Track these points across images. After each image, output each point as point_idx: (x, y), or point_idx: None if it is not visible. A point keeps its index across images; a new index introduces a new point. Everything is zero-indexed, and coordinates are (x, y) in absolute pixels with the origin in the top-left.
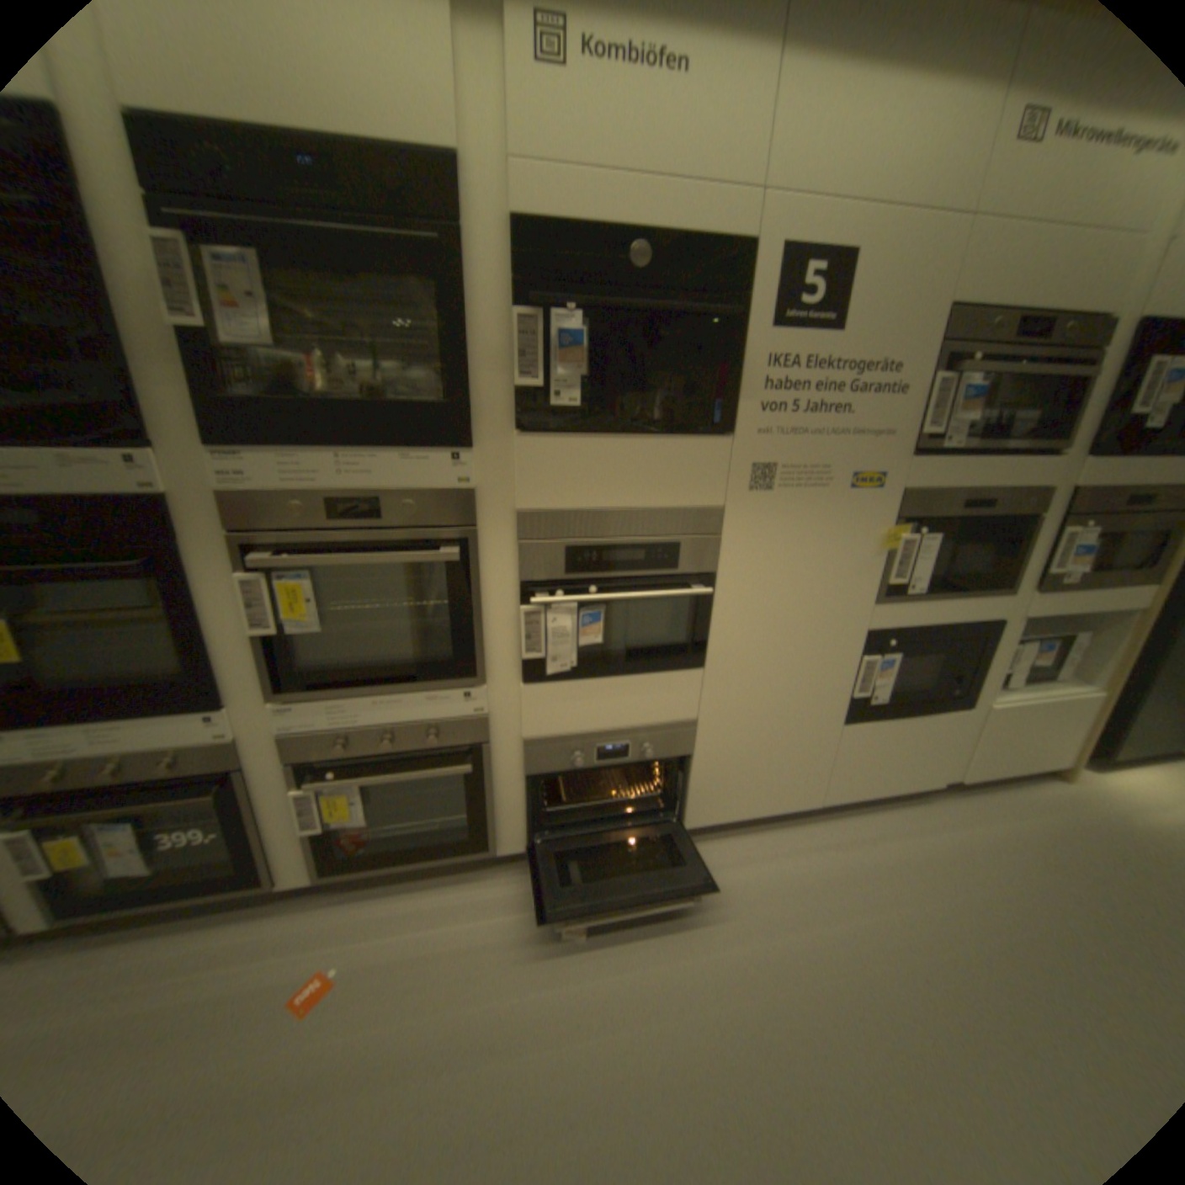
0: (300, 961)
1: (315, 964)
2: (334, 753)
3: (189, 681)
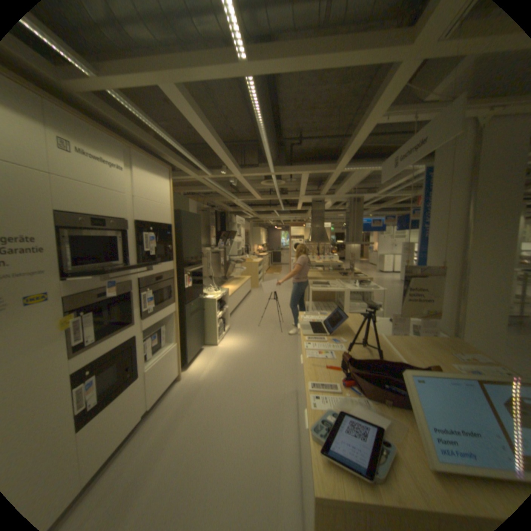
0: None
1: None
2: None
3: None
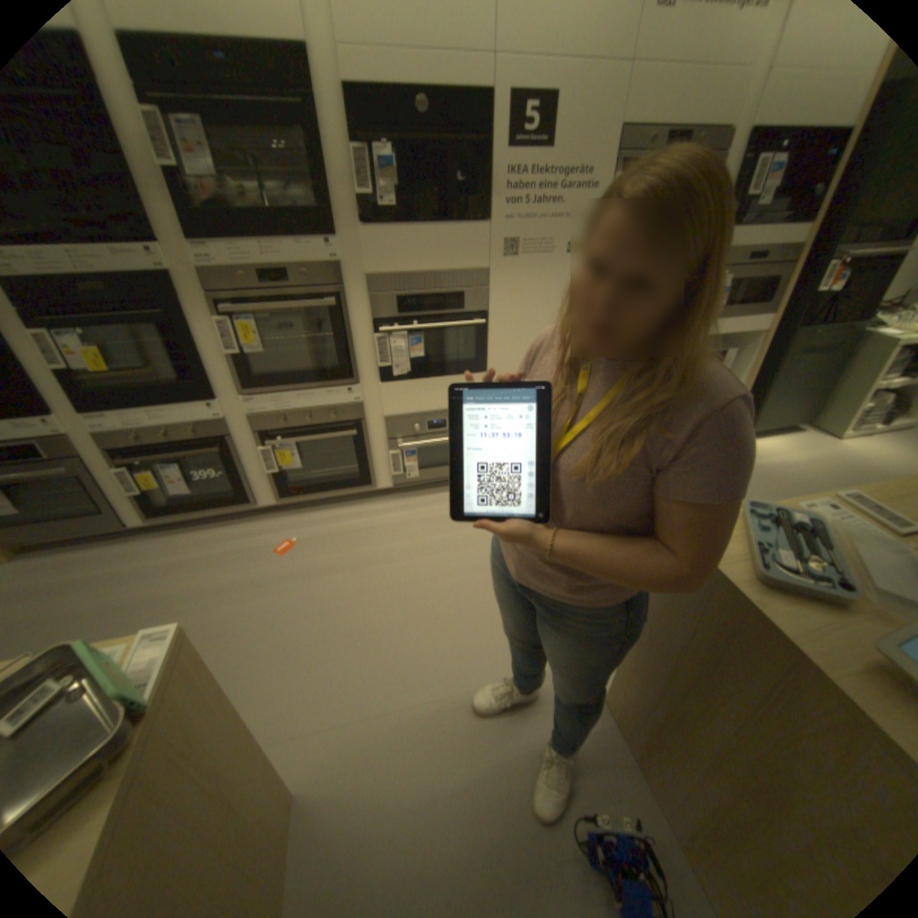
0: (276, 536)
1: (285, 537)
2: (279, 423)
3: (196, 382)
